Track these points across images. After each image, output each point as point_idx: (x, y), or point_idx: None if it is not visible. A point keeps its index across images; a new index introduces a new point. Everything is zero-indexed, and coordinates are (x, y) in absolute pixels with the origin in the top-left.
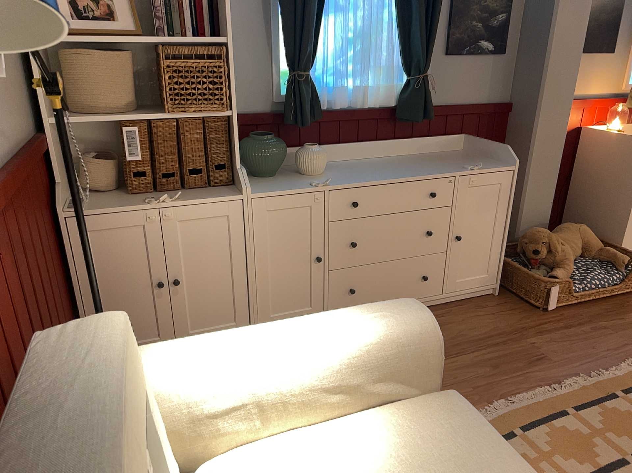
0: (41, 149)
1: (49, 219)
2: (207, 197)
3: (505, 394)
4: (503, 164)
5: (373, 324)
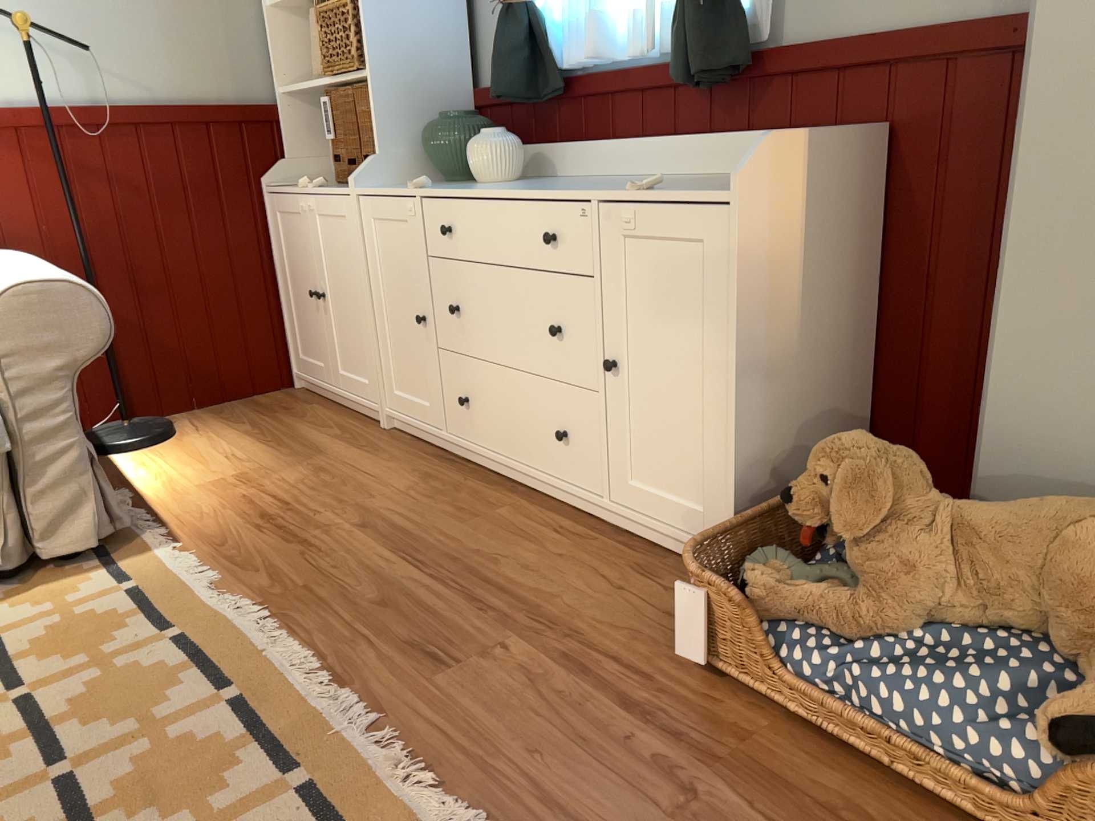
0: (239, 116)
1: (247, 191)
2: (338, 191)
3: (290, 620)
4: (731, 189)
5: (11, 277)
